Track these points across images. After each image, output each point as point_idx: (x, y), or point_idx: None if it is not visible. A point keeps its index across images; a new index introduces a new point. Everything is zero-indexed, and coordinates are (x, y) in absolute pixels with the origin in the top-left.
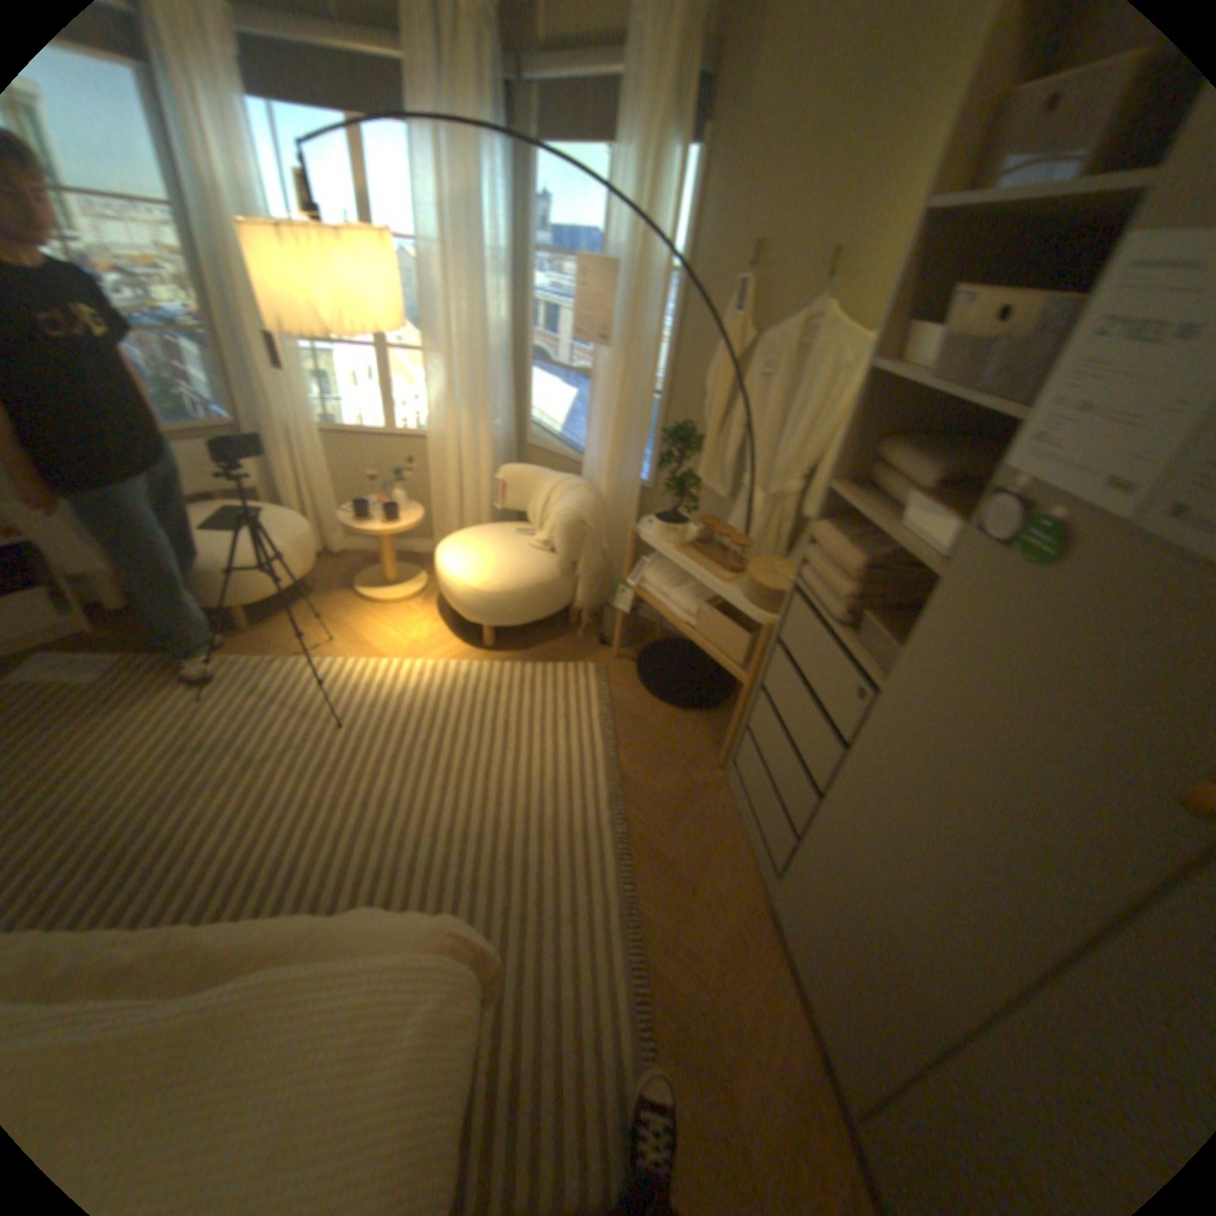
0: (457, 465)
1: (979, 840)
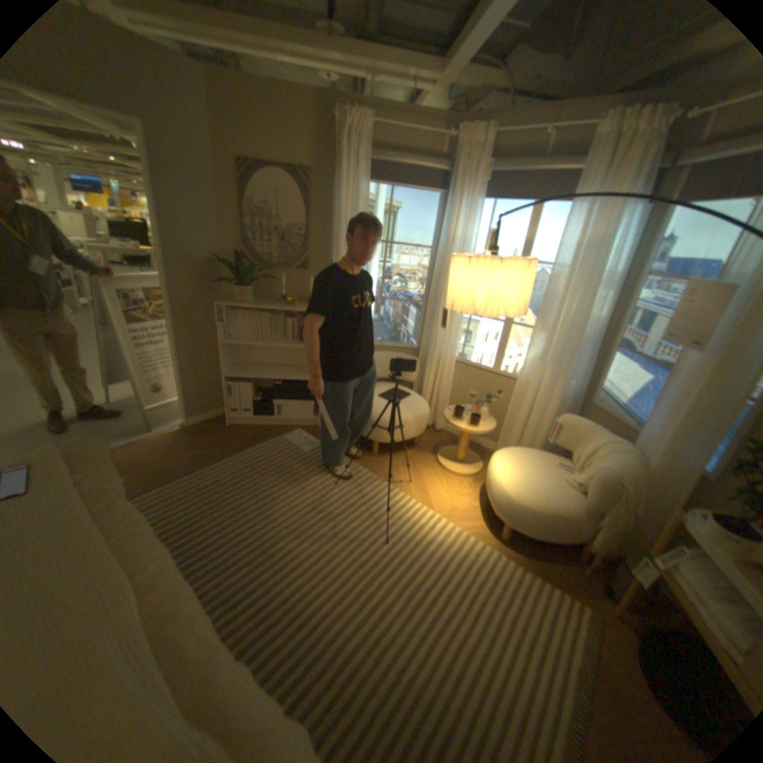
0: (532, 402)
1: None
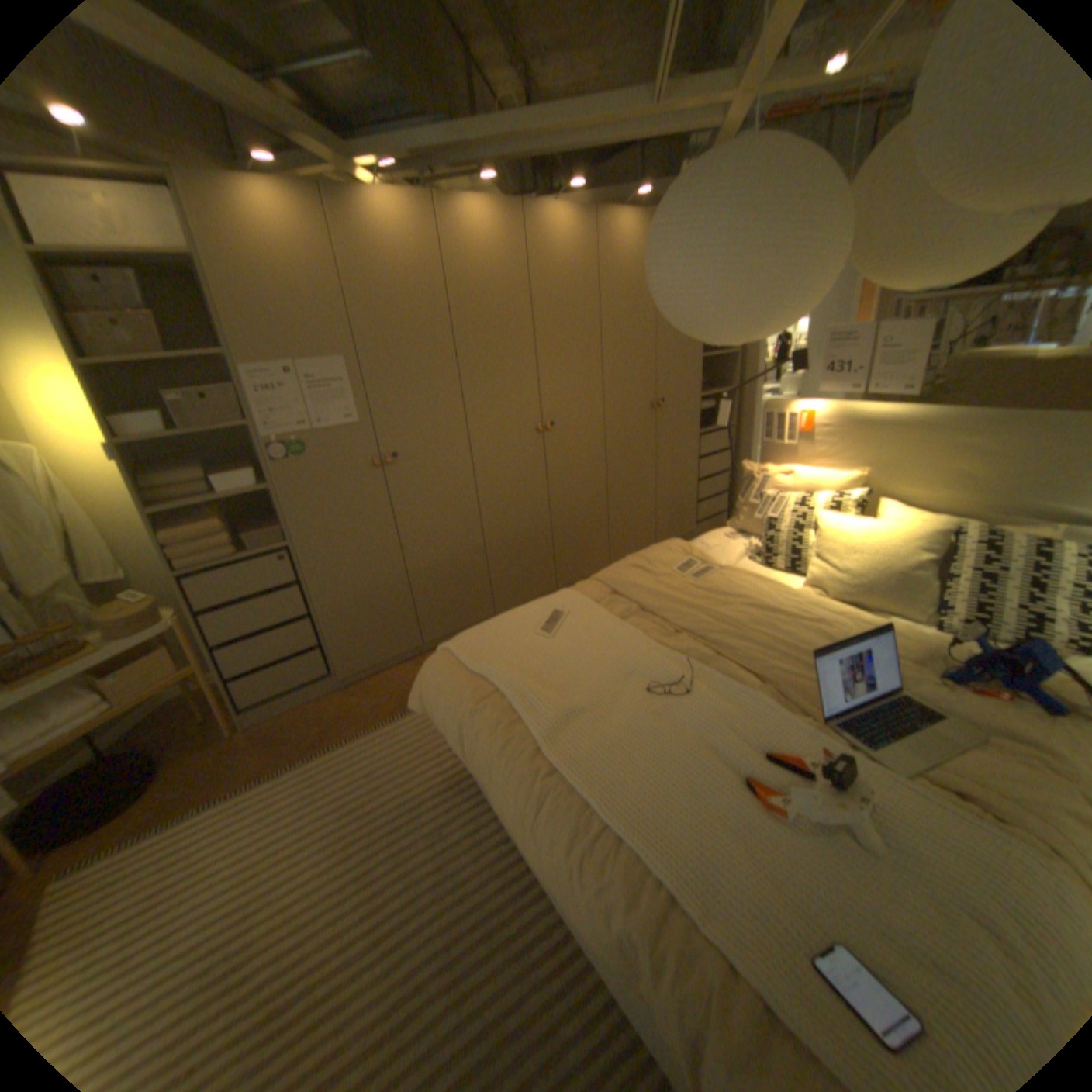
0: None
1: (360, 530)
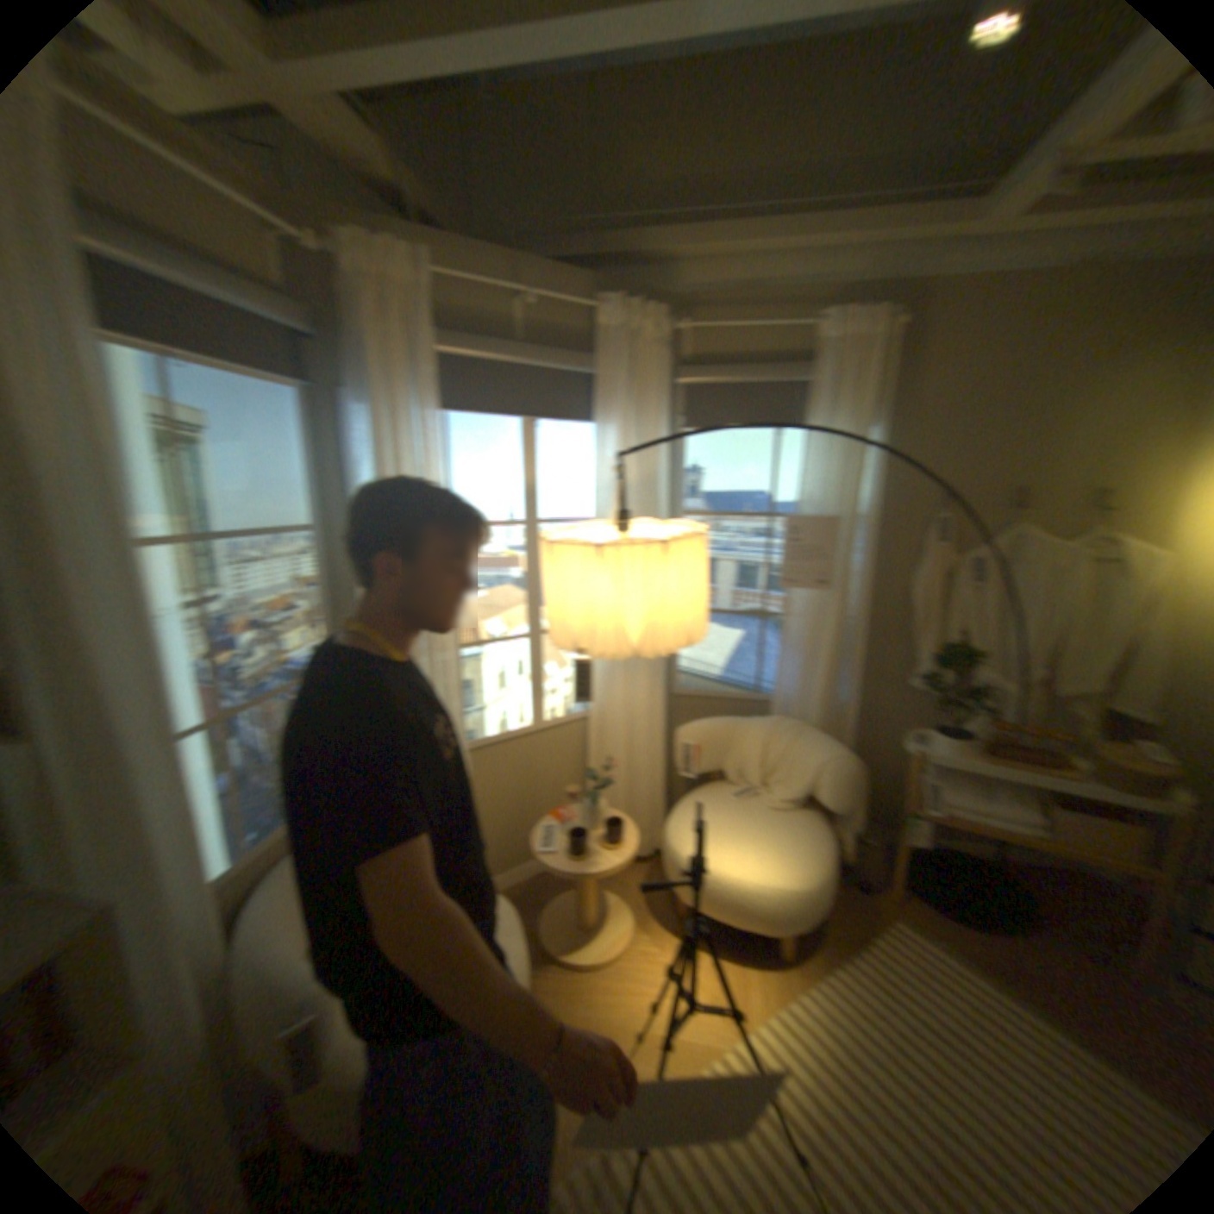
0: (634, 741)
1: None
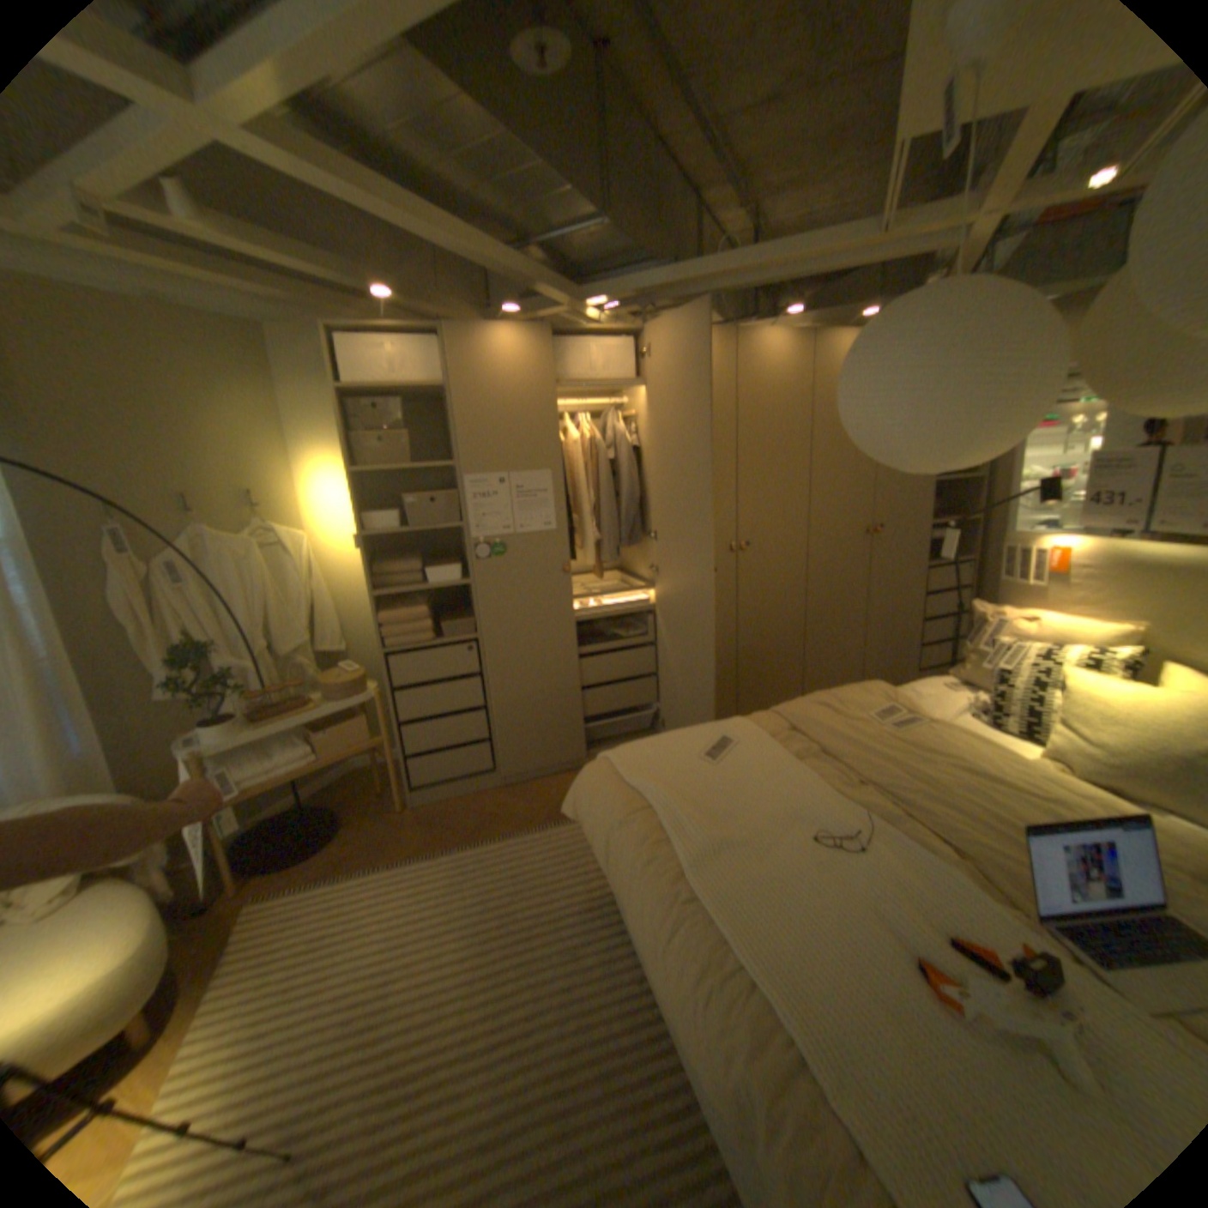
0: None
1: (543, 631)
